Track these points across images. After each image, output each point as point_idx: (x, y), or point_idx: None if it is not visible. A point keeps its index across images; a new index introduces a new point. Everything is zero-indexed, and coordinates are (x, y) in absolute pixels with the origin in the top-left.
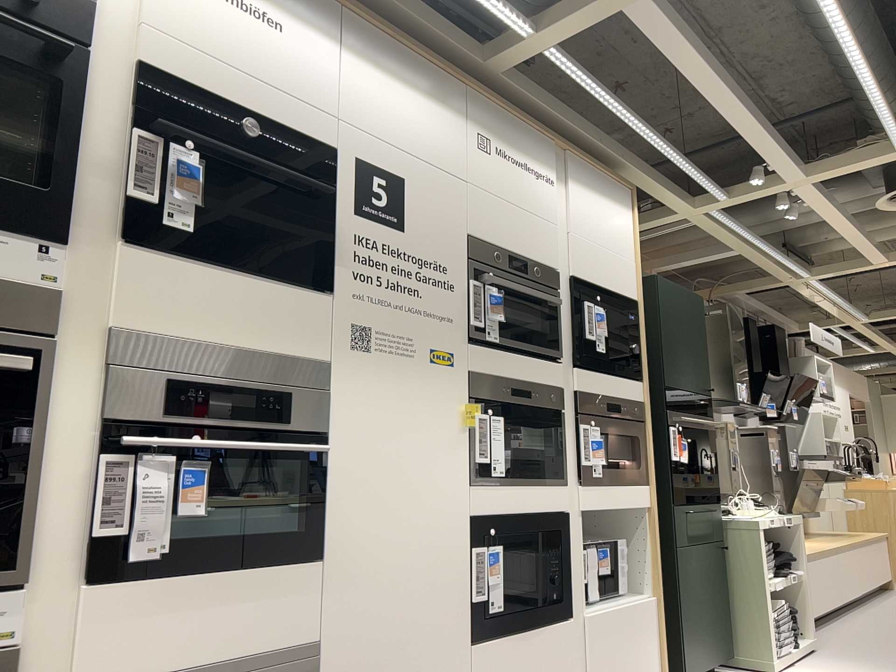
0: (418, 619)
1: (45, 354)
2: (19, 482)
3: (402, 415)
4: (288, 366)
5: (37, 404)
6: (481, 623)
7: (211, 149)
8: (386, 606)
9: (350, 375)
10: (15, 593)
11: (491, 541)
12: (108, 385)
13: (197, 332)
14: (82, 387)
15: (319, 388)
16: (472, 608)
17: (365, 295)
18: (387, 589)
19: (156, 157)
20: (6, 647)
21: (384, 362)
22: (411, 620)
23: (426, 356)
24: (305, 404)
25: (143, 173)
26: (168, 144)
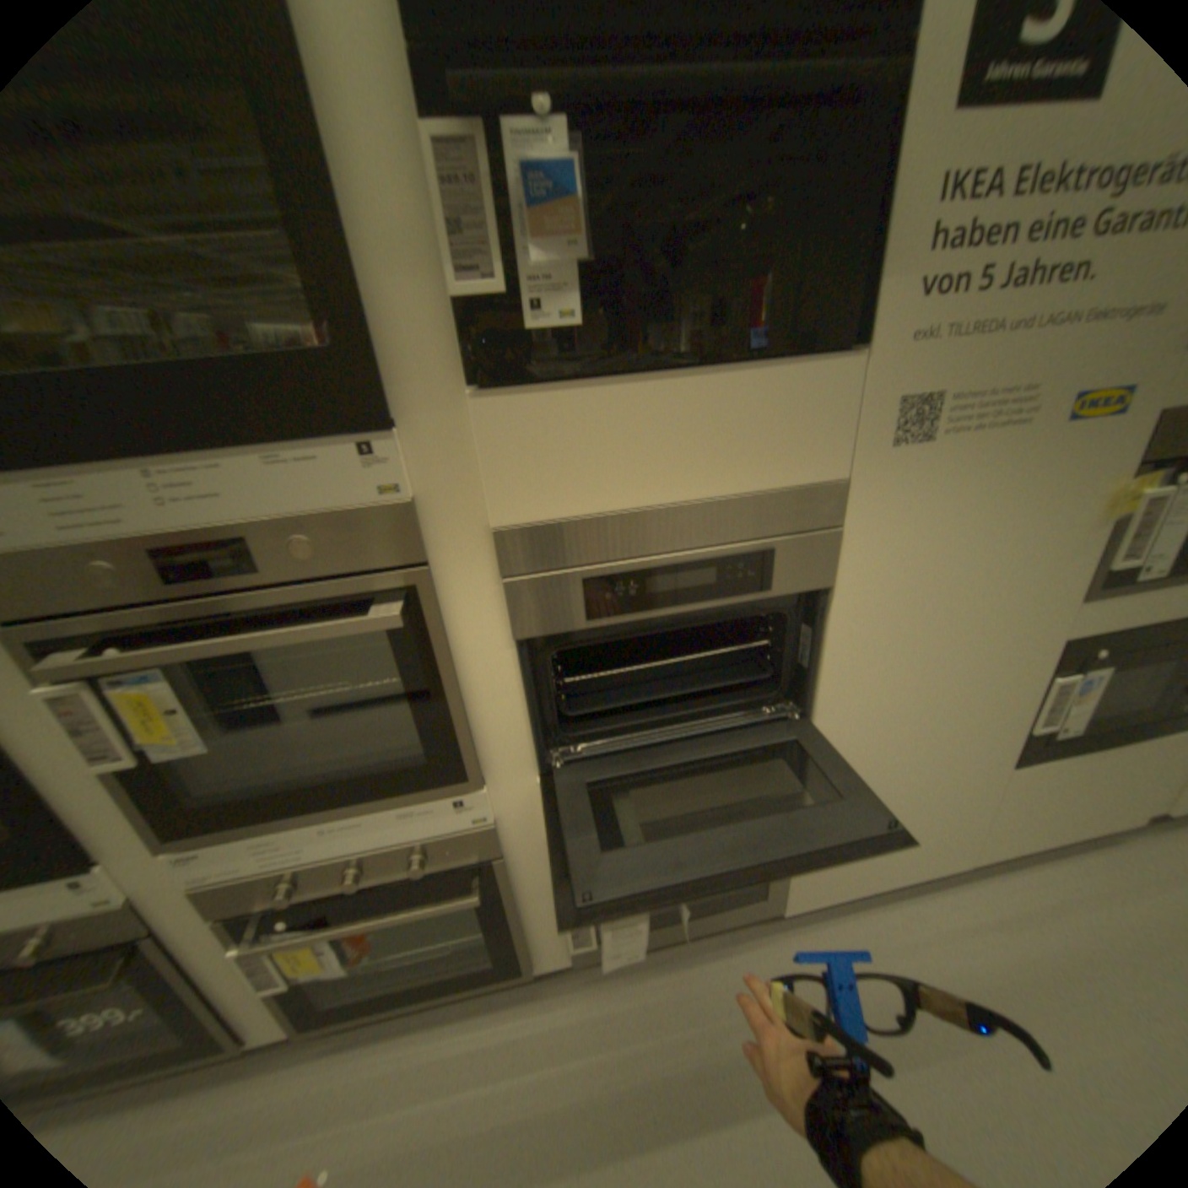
0: (942, 757)
1: (421, 585)
2: (444, 717)
3: (981, 526)
4: (771, 506)
5: (433, 642)
6: (1040, 749)
7: (580, 88)
8: (899, 752)
9: (888, 488)
10: (477, 792)
11: (1097, 663)
12: (506, 604)
13: (616, 498)
14: (481, 604)
15: (827, 524)
16: (1031, 738)
17: (949, 320)
18: (903, 736)
19: (474, 174)
20: (484, 825)
21: (964, 446)
22: (932, 759)
23: (1067, 406)
24: (799, 555)
25: (459, 229)
26: (493, 120)
